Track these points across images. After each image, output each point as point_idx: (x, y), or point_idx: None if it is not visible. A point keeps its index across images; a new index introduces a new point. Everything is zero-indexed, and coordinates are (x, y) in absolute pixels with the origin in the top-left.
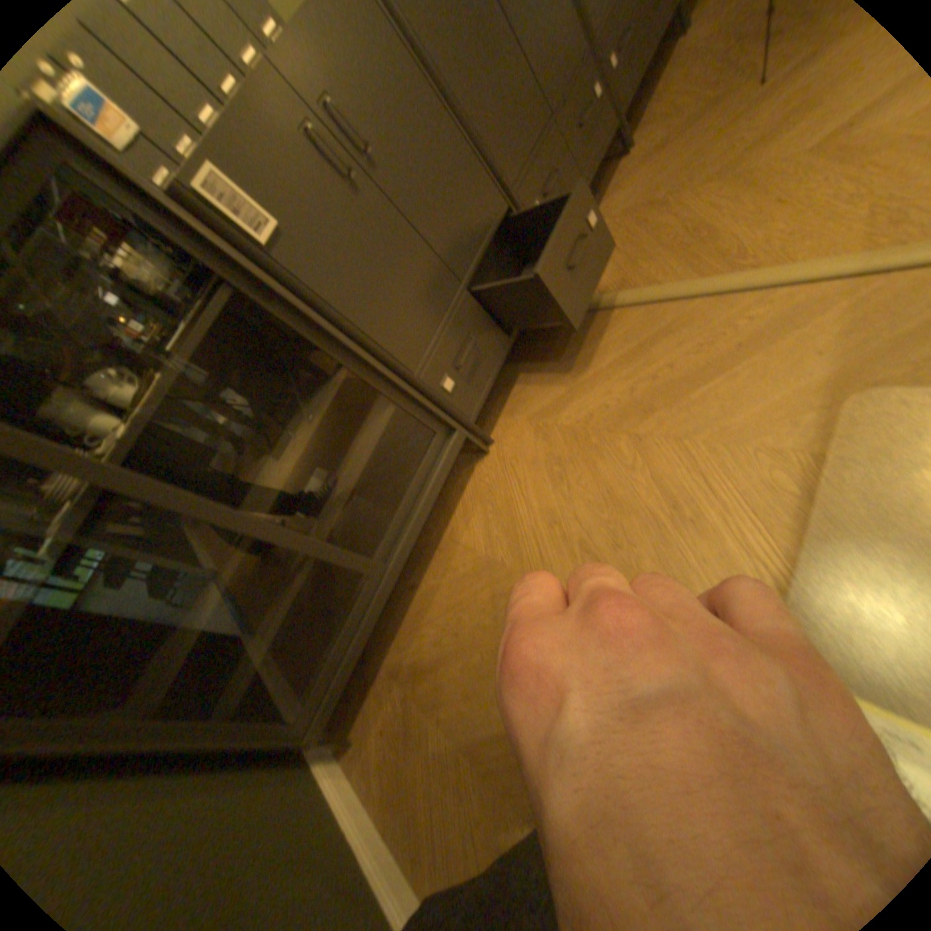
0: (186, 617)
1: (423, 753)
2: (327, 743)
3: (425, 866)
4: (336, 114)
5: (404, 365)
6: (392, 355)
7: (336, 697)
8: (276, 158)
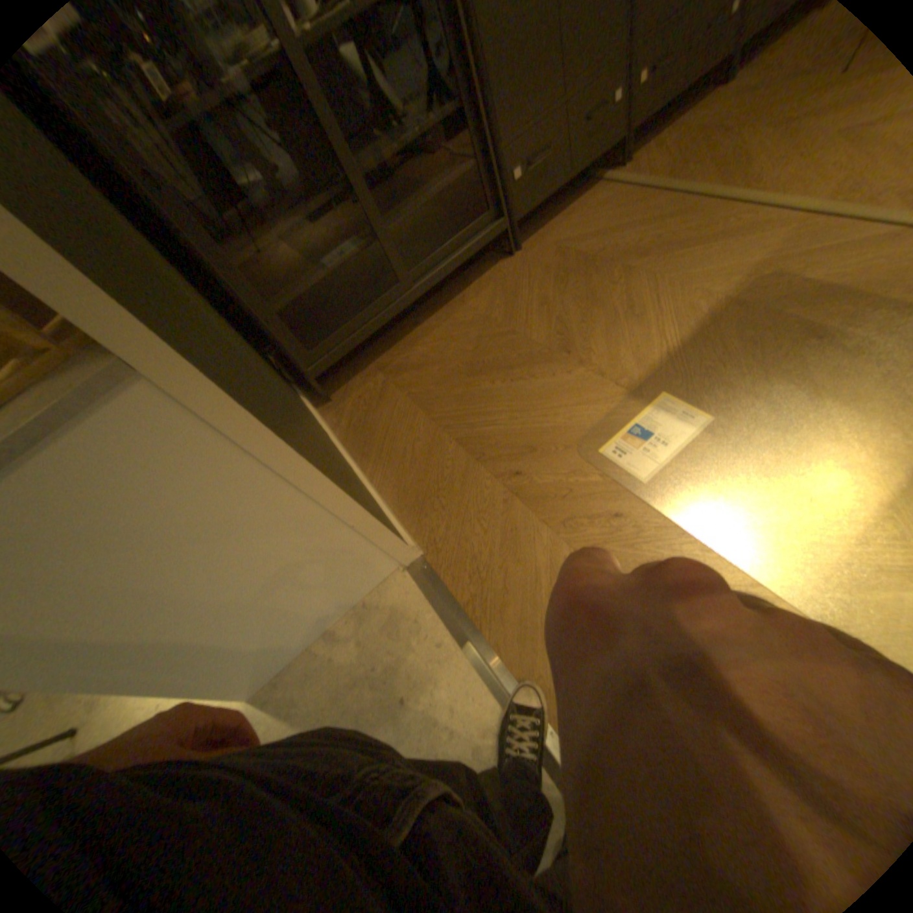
0: (272, 217)
1: (390, 407)
2: (318, 383)
3: (371, 457)
4: None
5: (498, 126)
6: (495, 111)
7: (340, 353)
8: None
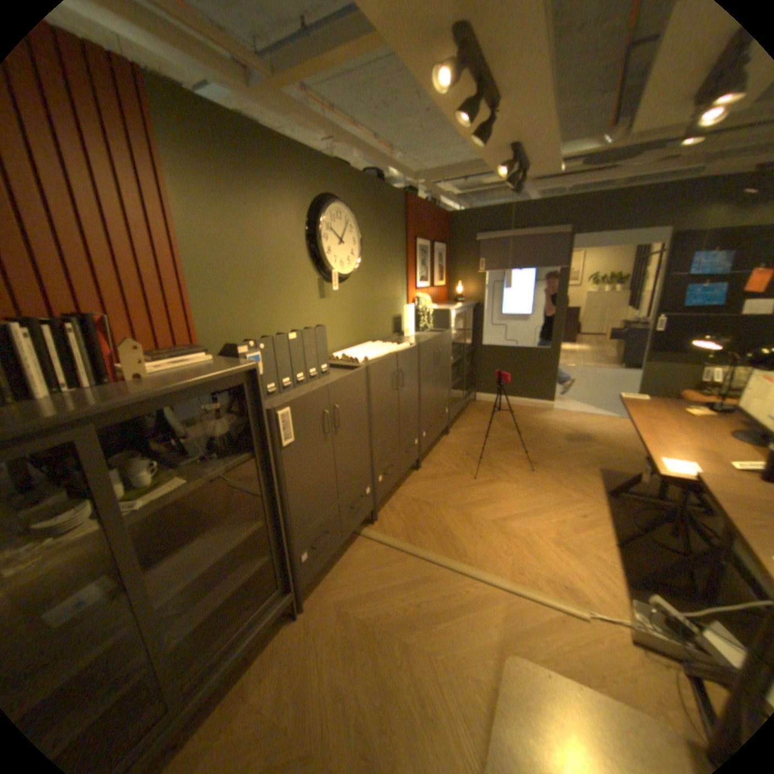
0: None
1: None
2: None
3: None
4: (337, 410)
5: (293, 533)
6: (292, 524)
7: None
8: (310, 415)
